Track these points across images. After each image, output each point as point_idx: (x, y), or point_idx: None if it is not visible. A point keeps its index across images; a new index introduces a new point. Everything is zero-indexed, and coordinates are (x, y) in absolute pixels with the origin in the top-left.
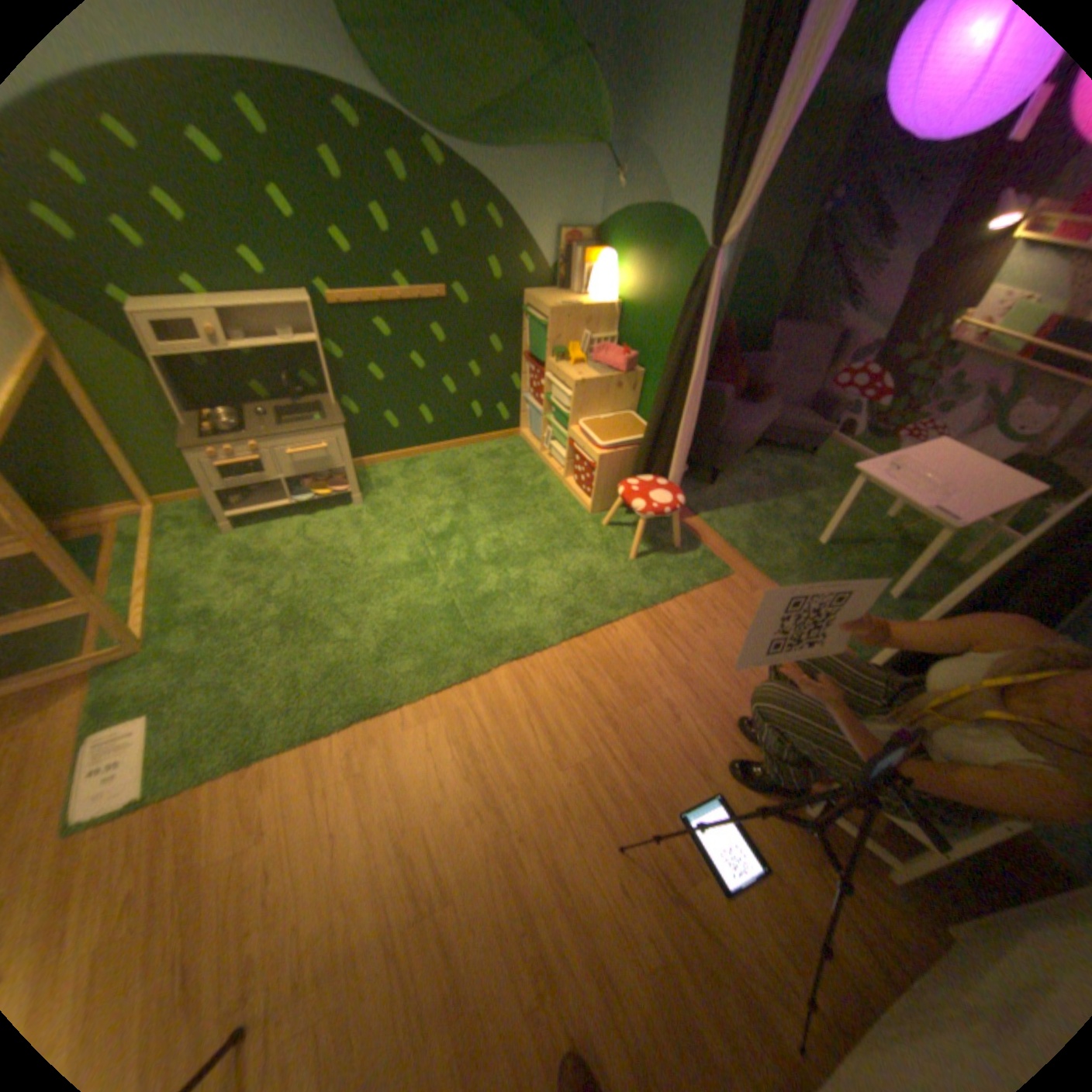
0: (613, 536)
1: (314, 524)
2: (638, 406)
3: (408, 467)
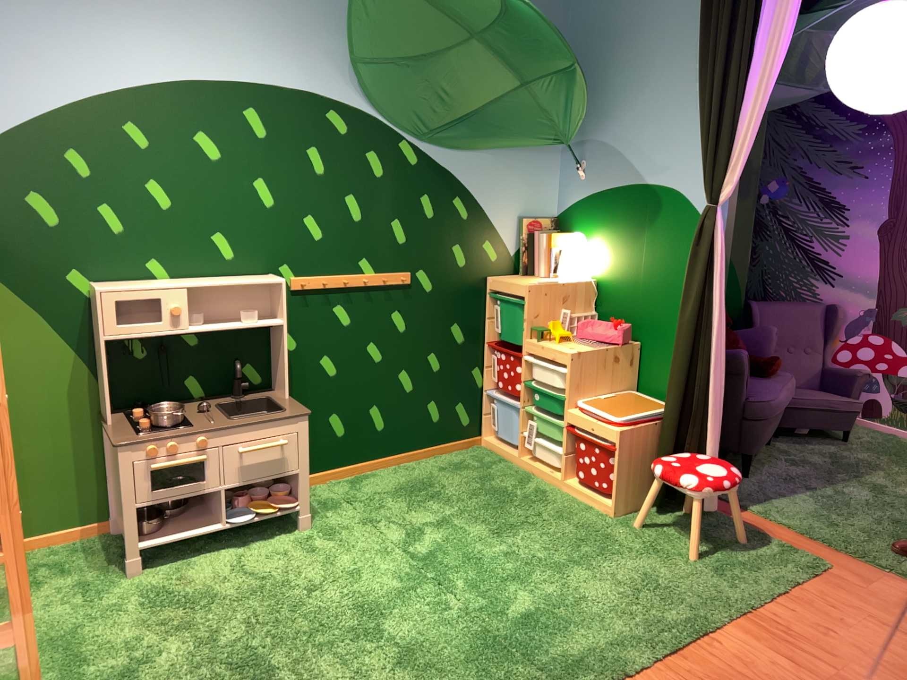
0: (655, 536)
1: (251, 555)
2: (639, 382)
3: (354, 485)
